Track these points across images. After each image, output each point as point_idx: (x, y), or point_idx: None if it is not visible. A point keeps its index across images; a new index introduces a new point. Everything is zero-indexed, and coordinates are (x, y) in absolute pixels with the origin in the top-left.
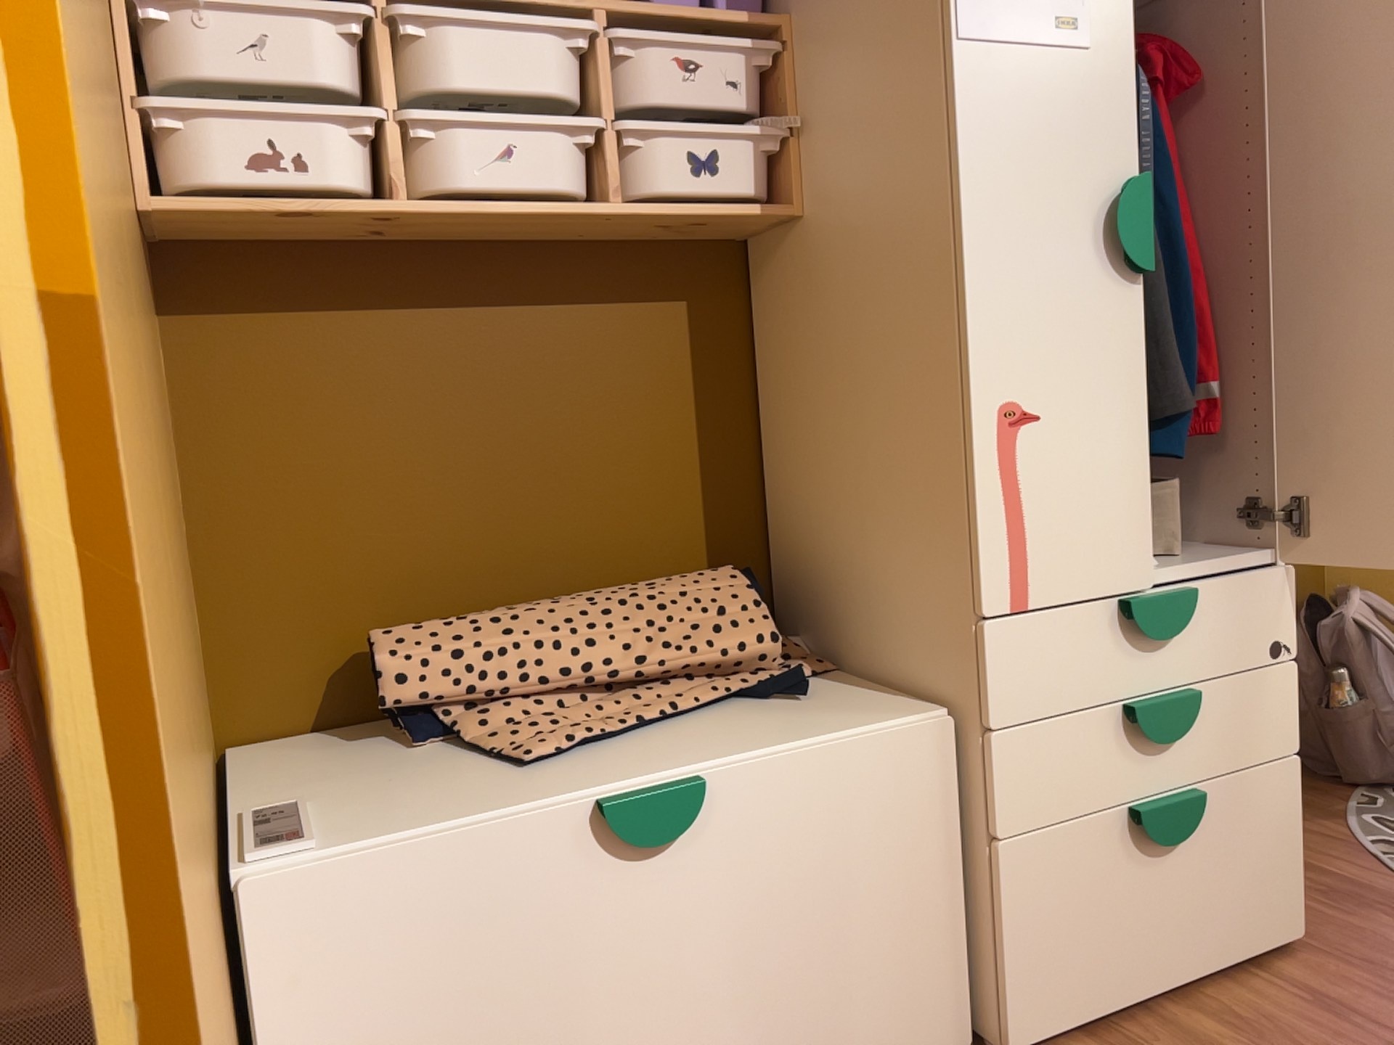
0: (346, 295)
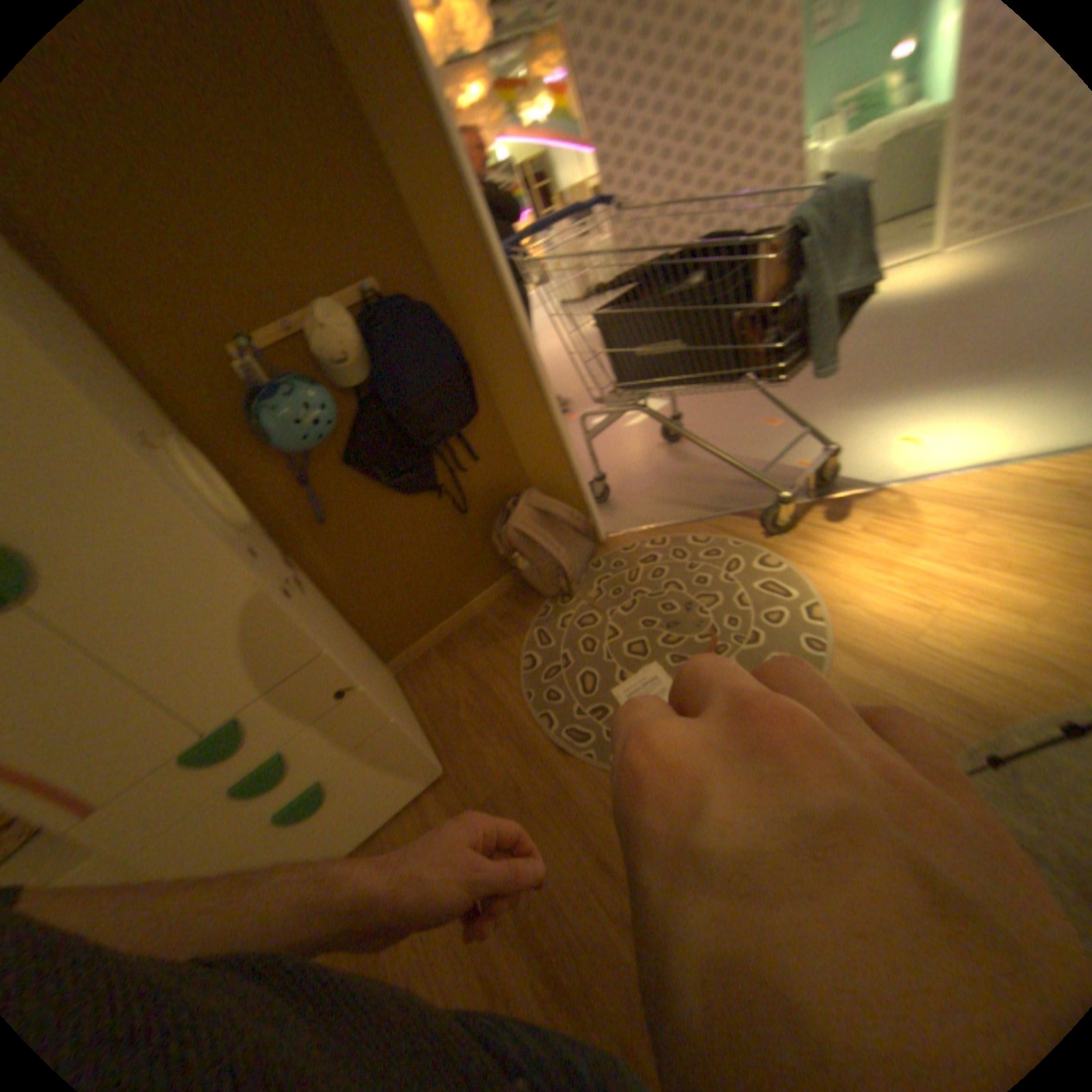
0: None
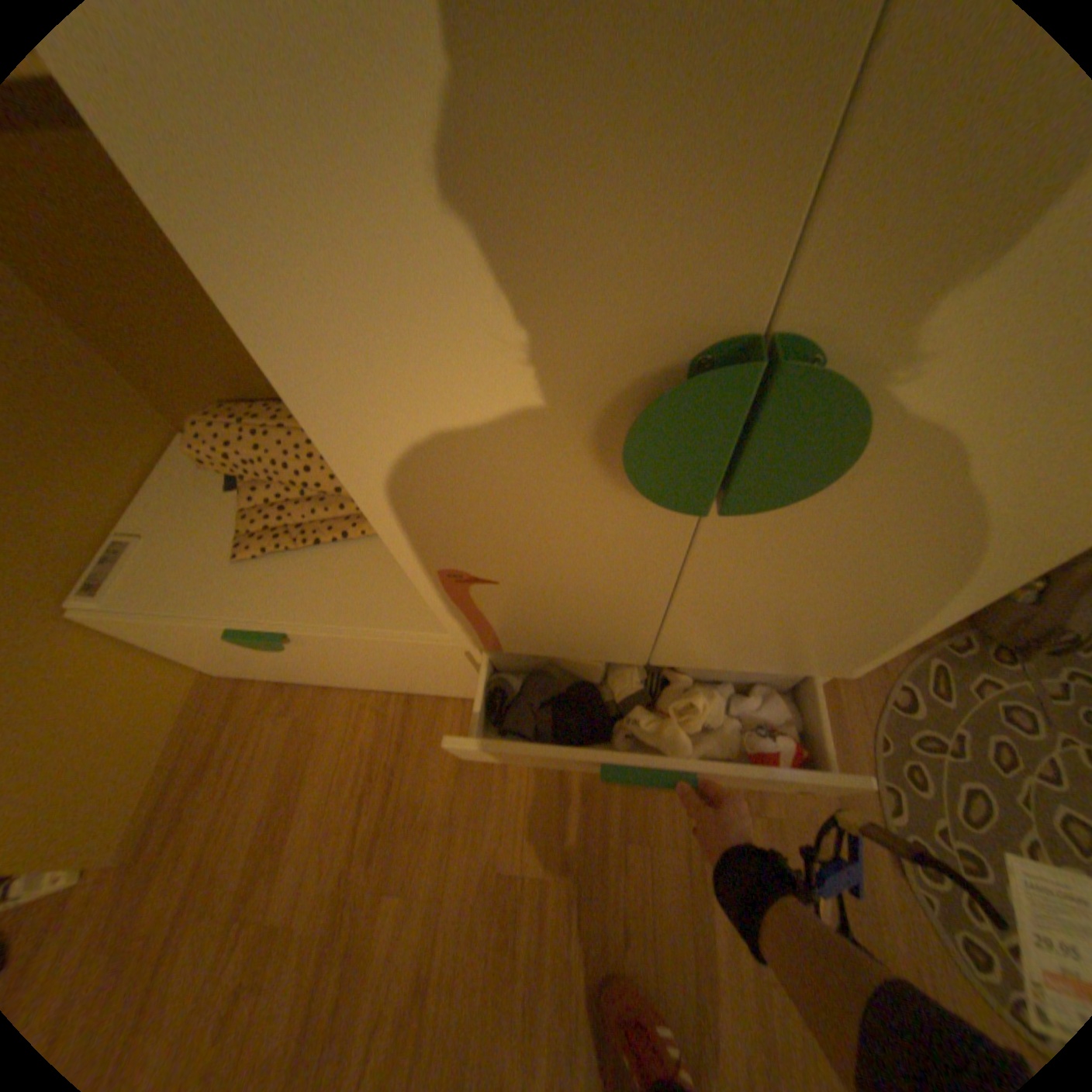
0: None
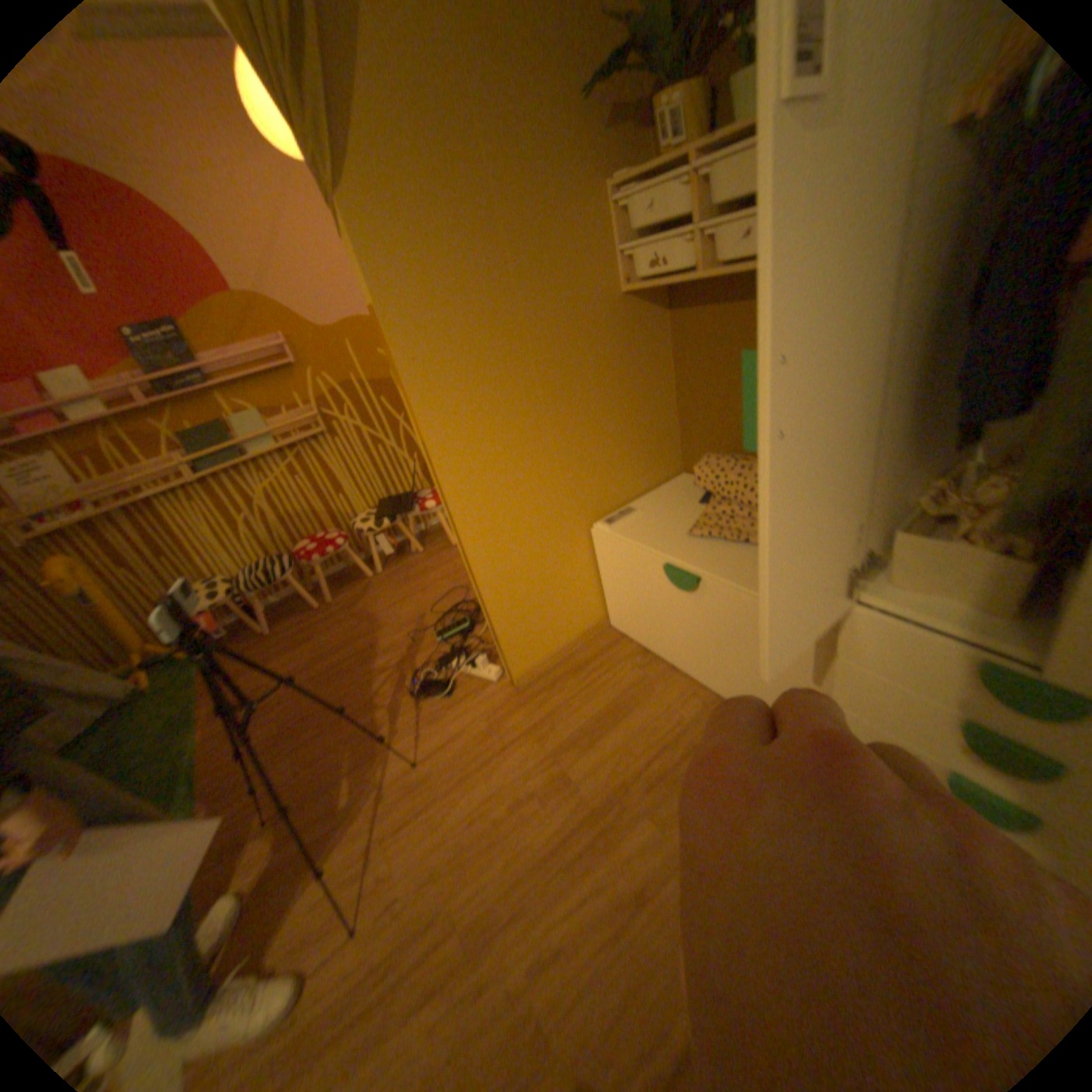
0: (728, 292)
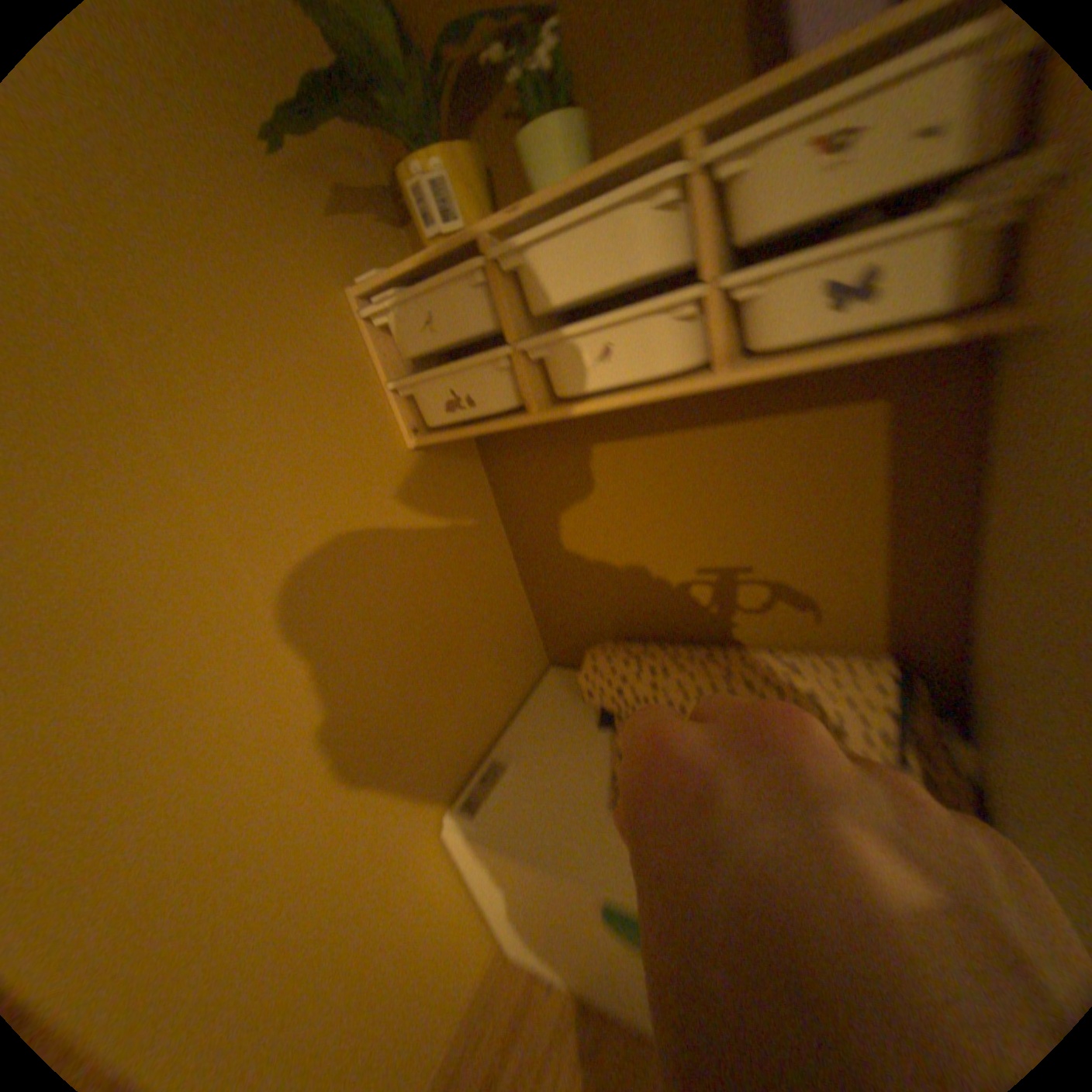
0: (567, 438)
